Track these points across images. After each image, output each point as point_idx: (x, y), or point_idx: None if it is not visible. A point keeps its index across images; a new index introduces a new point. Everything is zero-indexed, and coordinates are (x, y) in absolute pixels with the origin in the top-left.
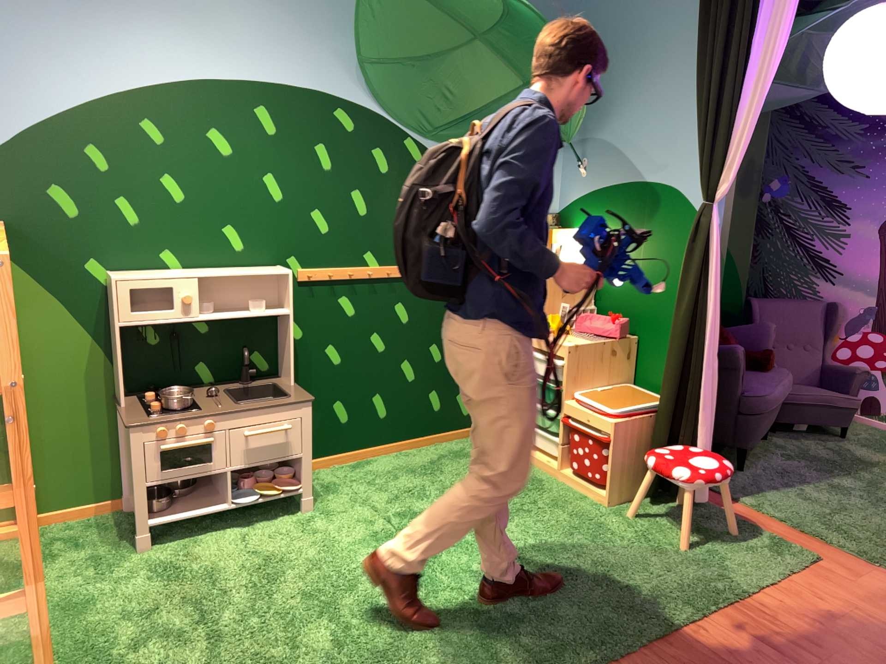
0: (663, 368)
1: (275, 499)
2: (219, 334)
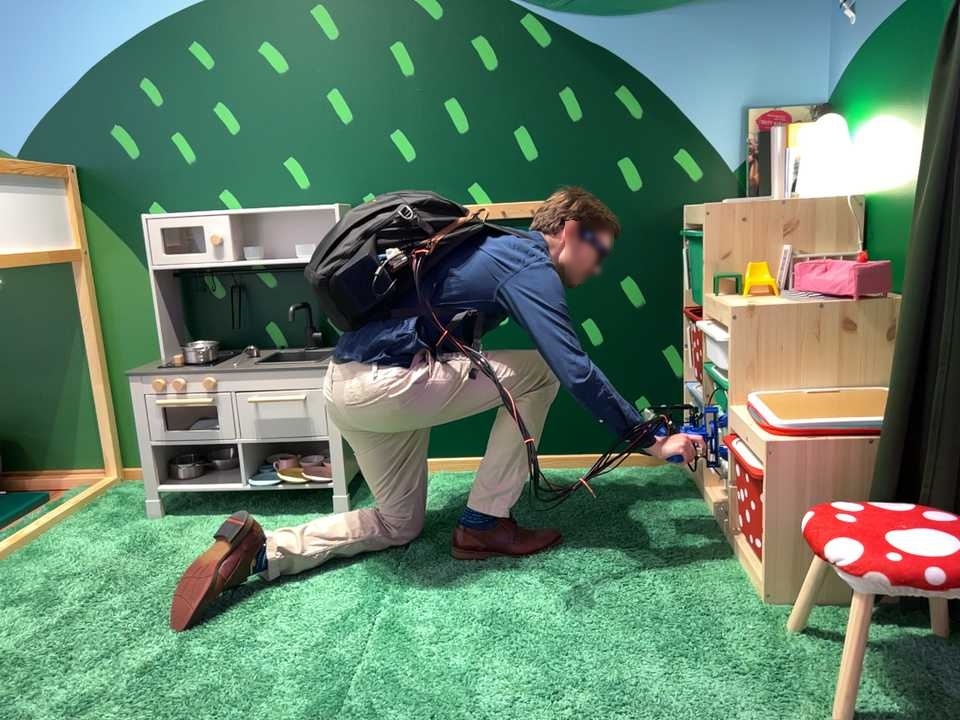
0: (902, 344)
1: (297, 493)
2: (283, 290)
